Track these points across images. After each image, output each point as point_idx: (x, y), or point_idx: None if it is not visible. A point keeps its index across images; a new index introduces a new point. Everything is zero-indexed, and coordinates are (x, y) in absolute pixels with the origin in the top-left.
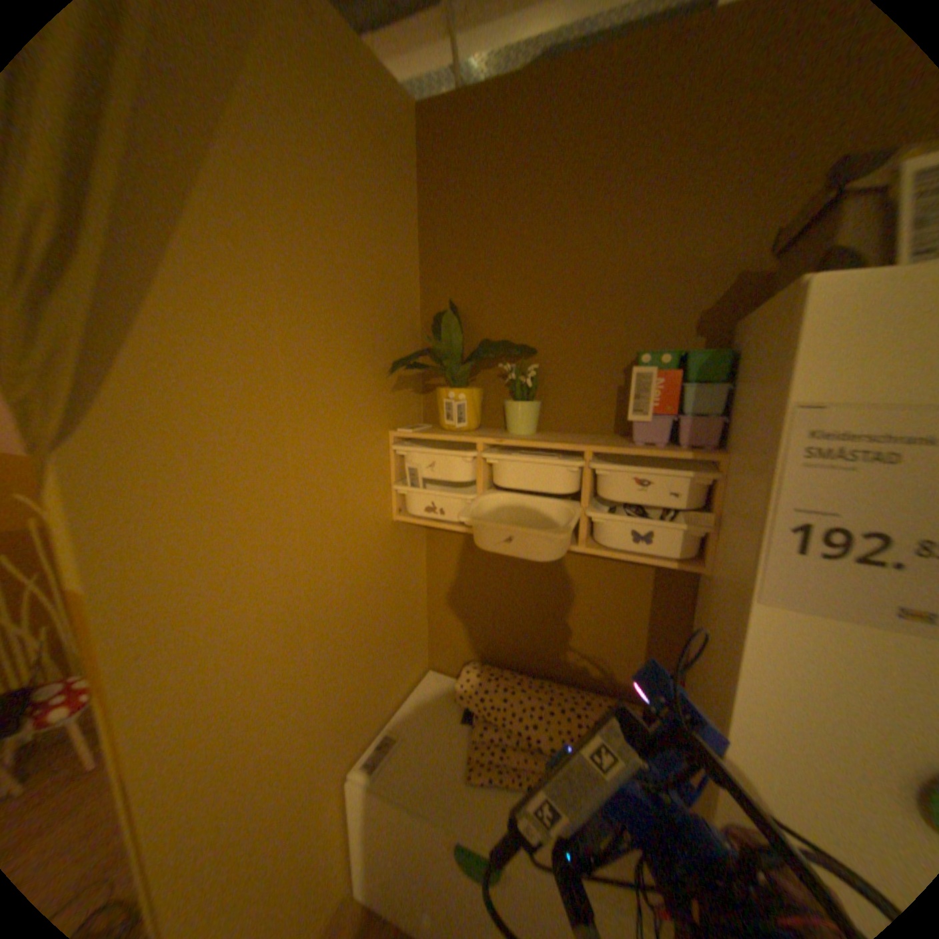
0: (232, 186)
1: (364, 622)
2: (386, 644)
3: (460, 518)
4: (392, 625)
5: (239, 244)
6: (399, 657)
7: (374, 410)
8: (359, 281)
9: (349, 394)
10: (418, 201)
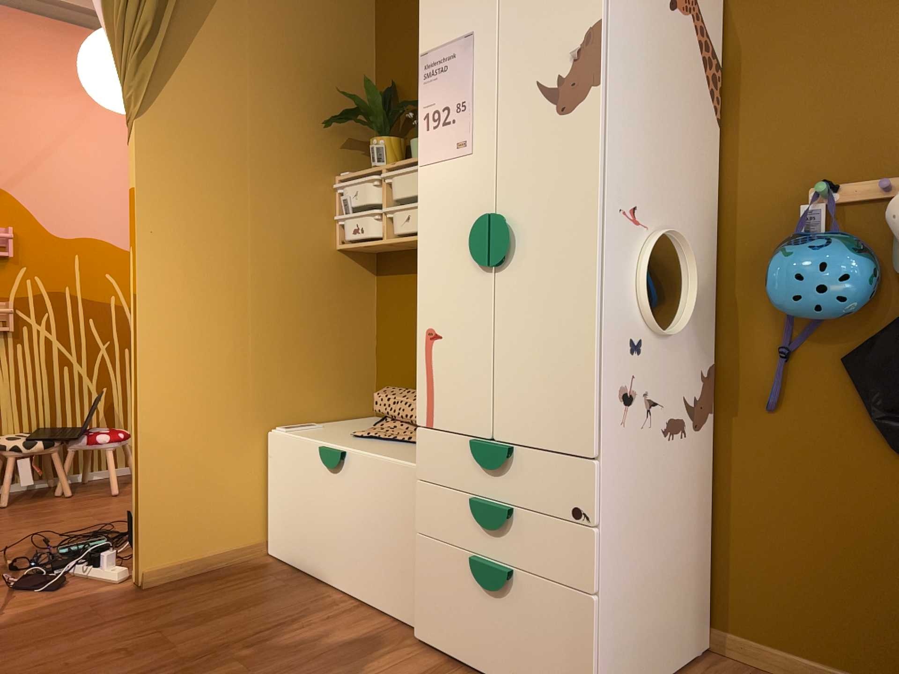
0: (228, 13)
1: (296, 314)
2: (318, 350)
3: (373, 235)
4: (326, 338)
5: (228, 40)
6: (333, 374)
7: (318, 155)
8: (312, 66)
9: (296, 138)
10: (374, 16)
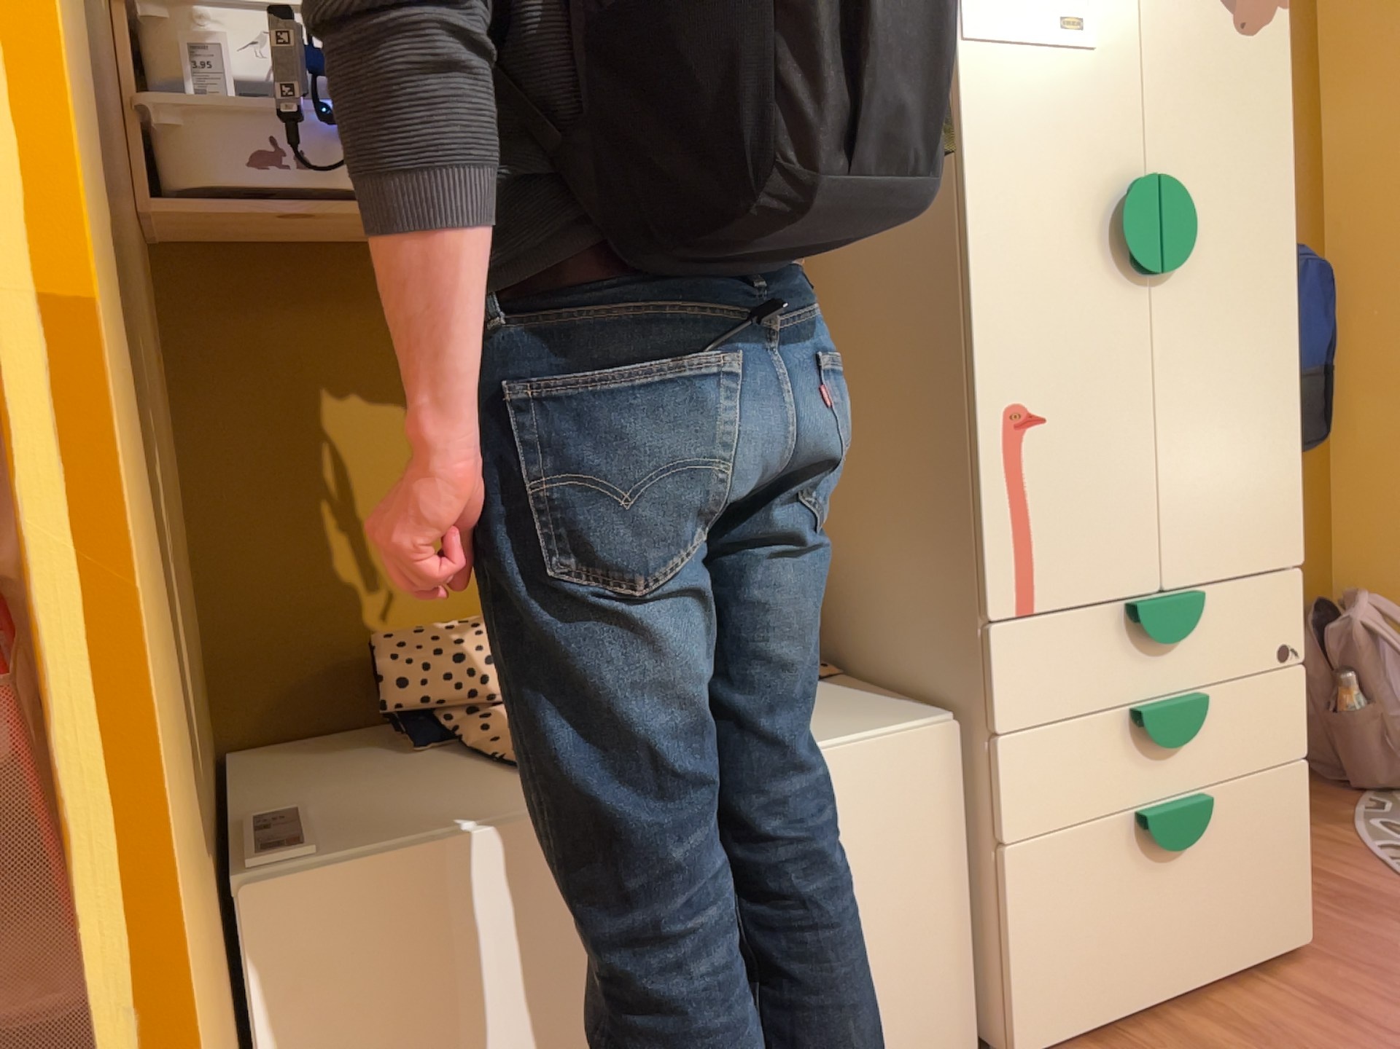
0: None
1: None
2: None
3: (338, 190)
4: None
5: None
6: None
7: None
8: None
9: None
10: None
